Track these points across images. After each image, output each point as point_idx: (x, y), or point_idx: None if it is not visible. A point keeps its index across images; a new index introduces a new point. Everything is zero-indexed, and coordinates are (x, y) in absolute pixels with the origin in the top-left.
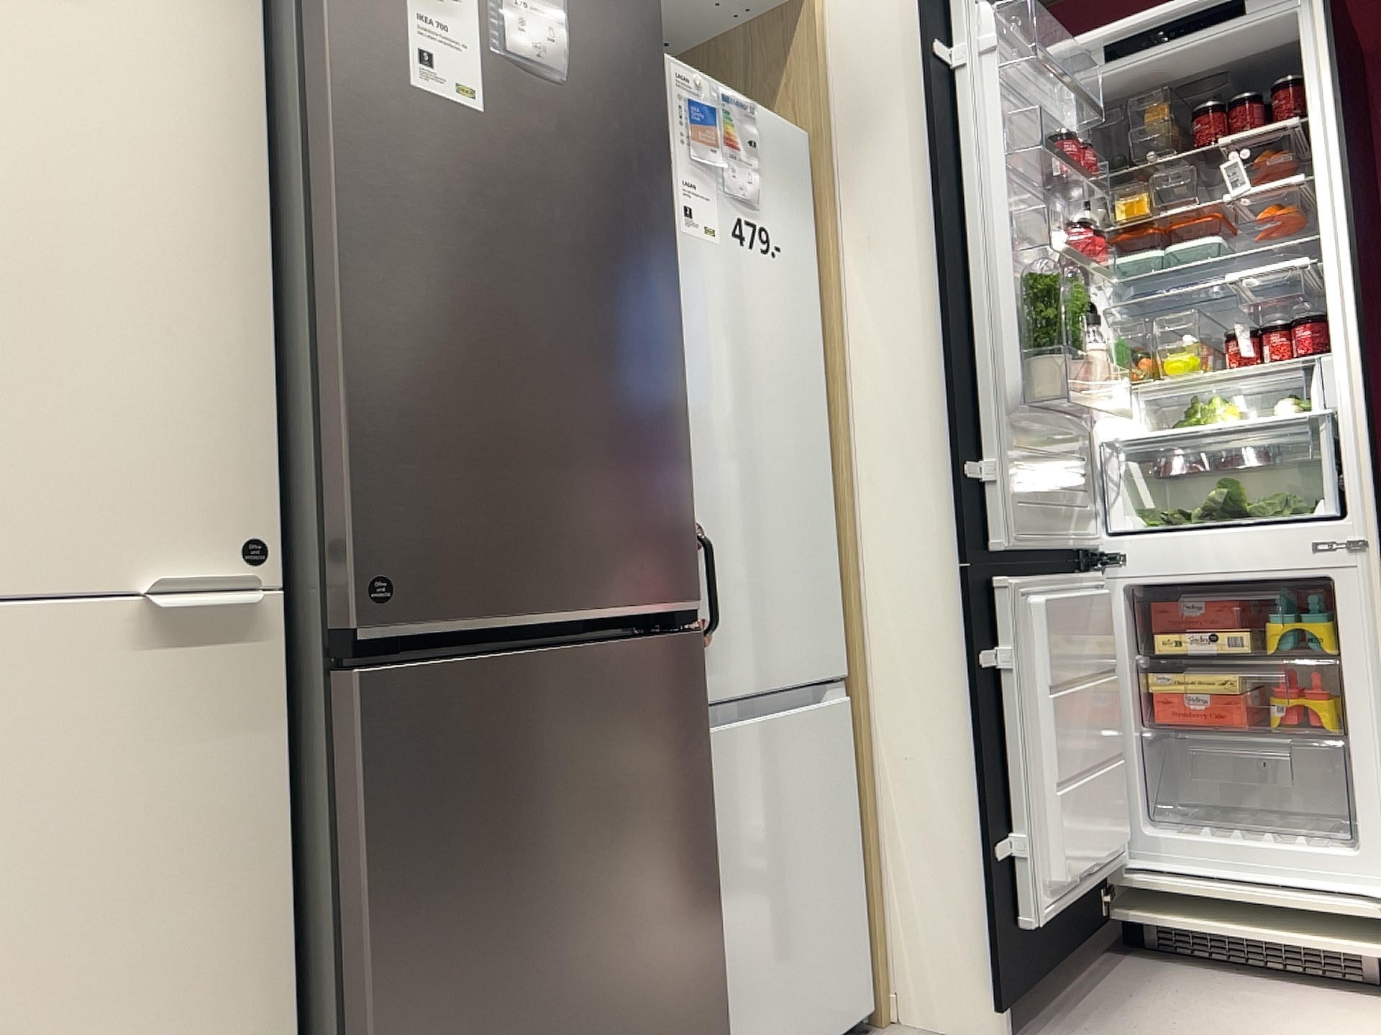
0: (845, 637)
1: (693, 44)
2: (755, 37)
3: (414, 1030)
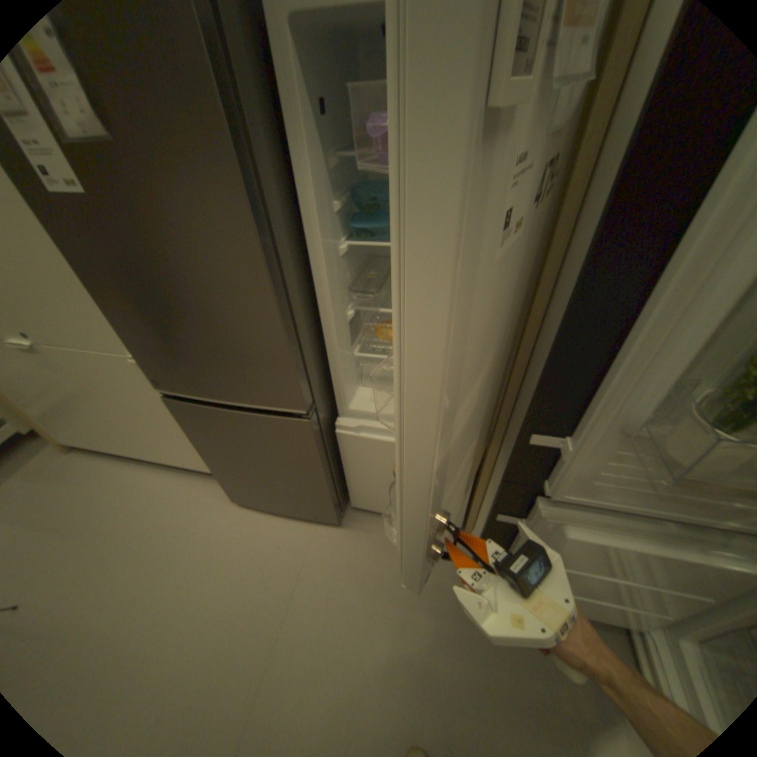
0: (493, 425)
1: None
2: None
3: (213, 461)
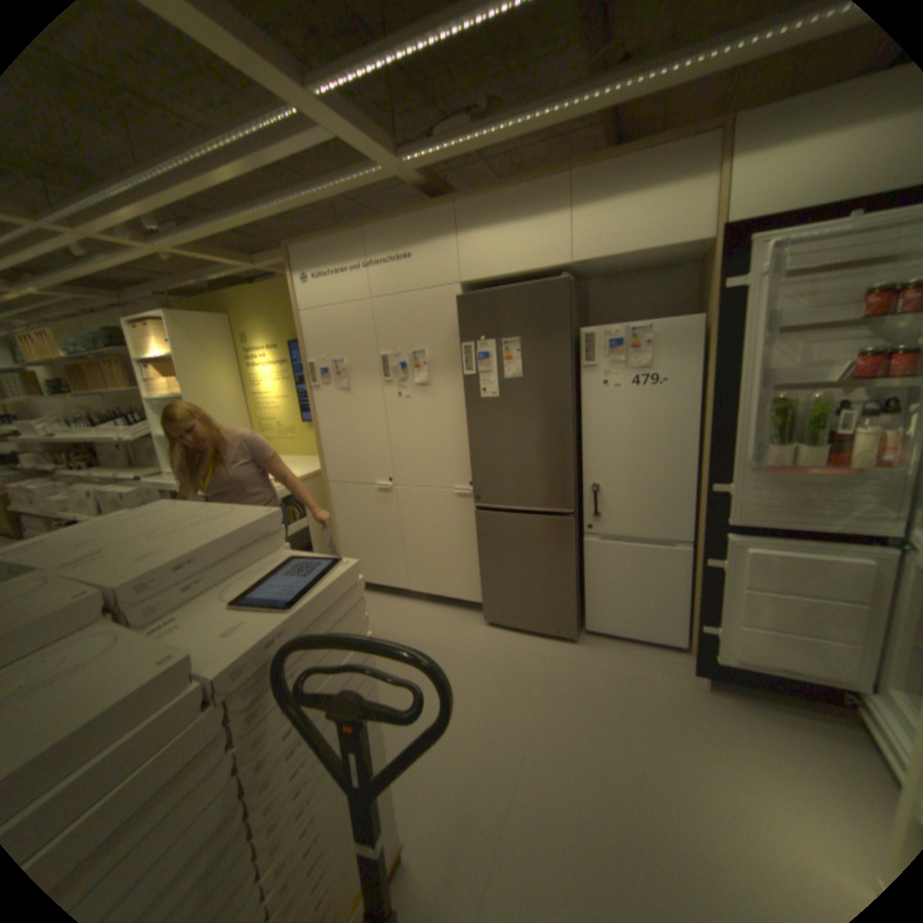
0: (699, 527)
1: (703, 252)
2: (712, 253)
3: (488, 569)
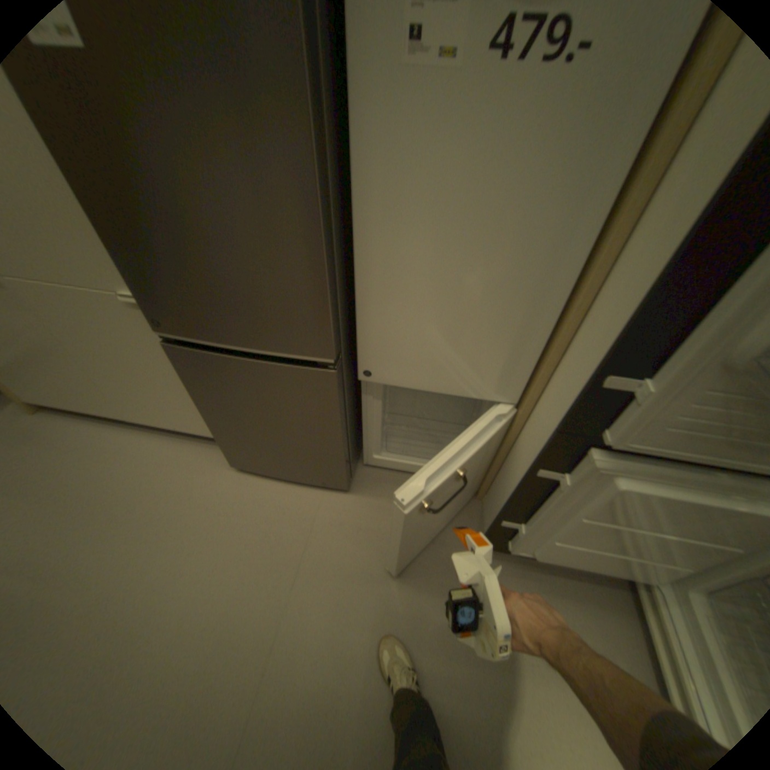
0: (530, 383)
1: None
2: None
3: (215, 419)
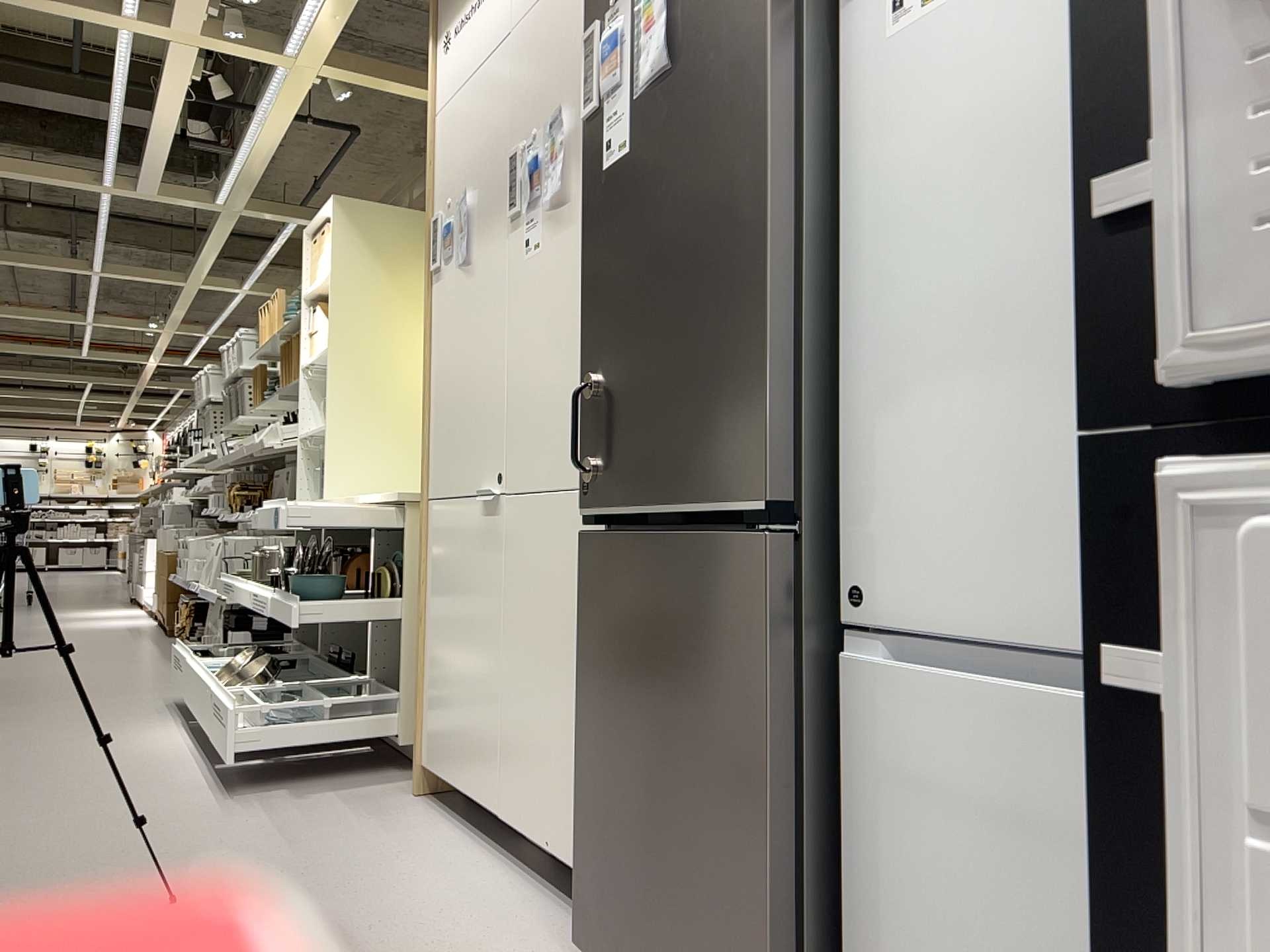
0: None
1: None
2: None
3: (588, 746)
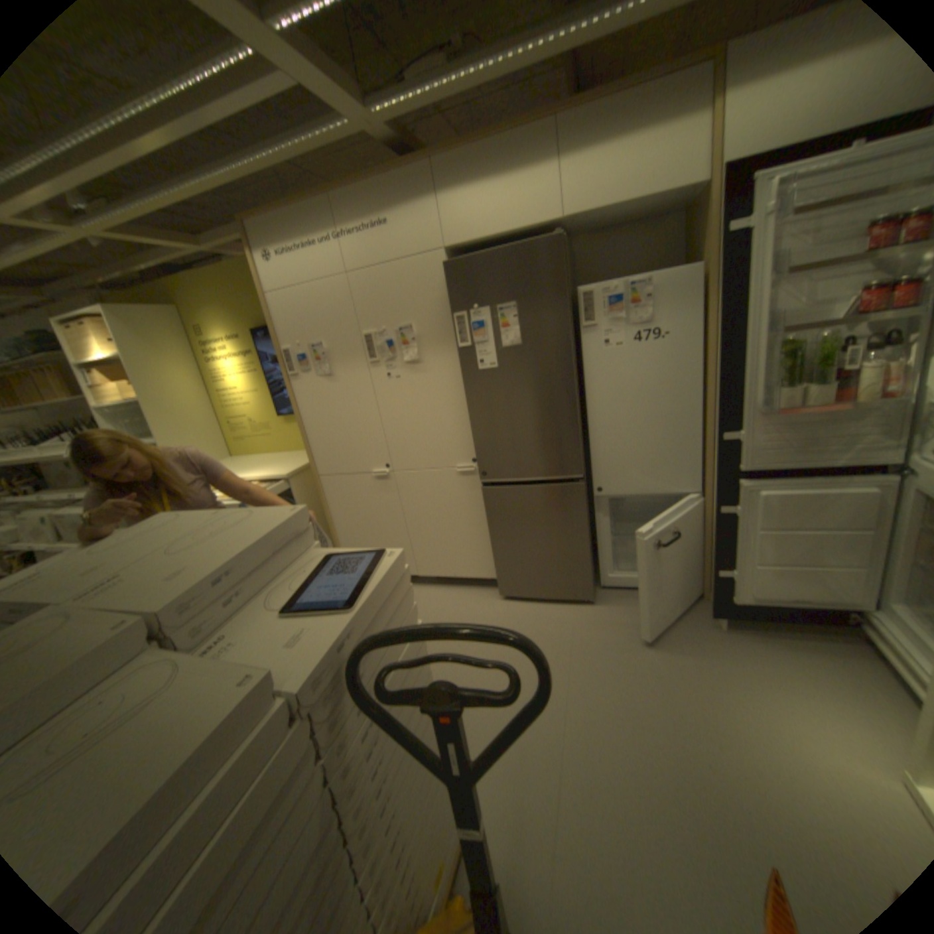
0: (705, 477)
1: (692, 198)
2: (704, 198)
3: (500, 544)
